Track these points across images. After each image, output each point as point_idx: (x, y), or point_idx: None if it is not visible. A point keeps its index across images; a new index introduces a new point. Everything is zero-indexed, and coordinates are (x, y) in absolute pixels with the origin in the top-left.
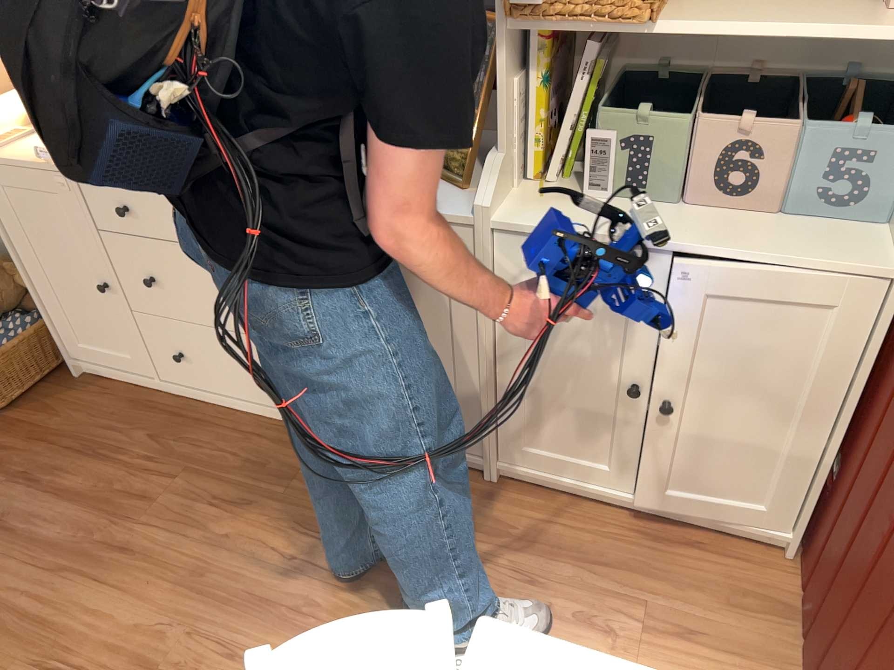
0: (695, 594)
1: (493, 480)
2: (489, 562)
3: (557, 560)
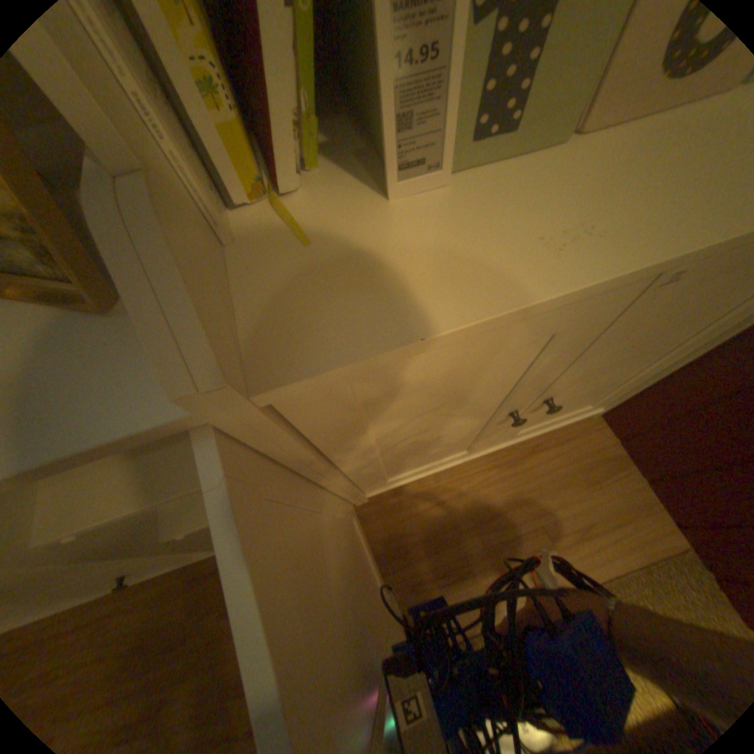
0: (573, 498)
1: (366, 503)
2: (422, 592)
3: (469, 545)
